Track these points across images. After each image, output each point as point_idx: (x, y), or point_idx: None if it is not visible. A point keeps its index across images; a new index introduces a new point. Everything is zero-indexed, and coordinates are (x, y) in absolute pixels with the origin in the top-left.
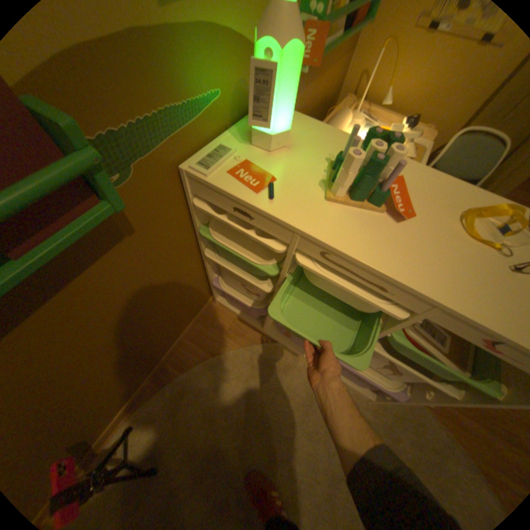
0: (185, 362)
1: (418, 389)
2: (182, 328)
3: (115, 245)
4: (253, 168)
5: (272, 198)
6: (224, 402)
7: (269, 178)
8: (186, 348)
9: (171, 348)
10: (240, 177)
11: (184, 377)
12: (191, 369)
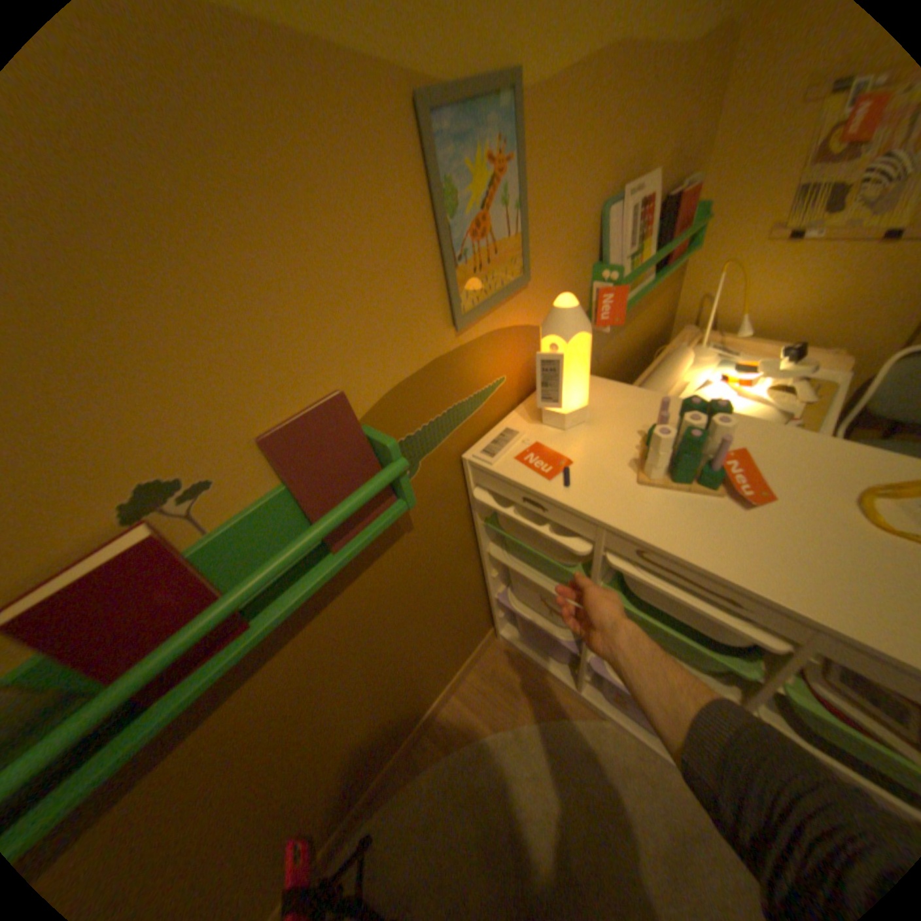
0: (451, 737)
1: None
2: (449, 676)
3: (394, 542)
4: (544, 451)
5: (567, 485)
6: (515, 822)
7: (564, 461)
8: (453, 712)
9: (432, 709)
10: (528, 463)
11: (449, 763)
12: (461, 750)
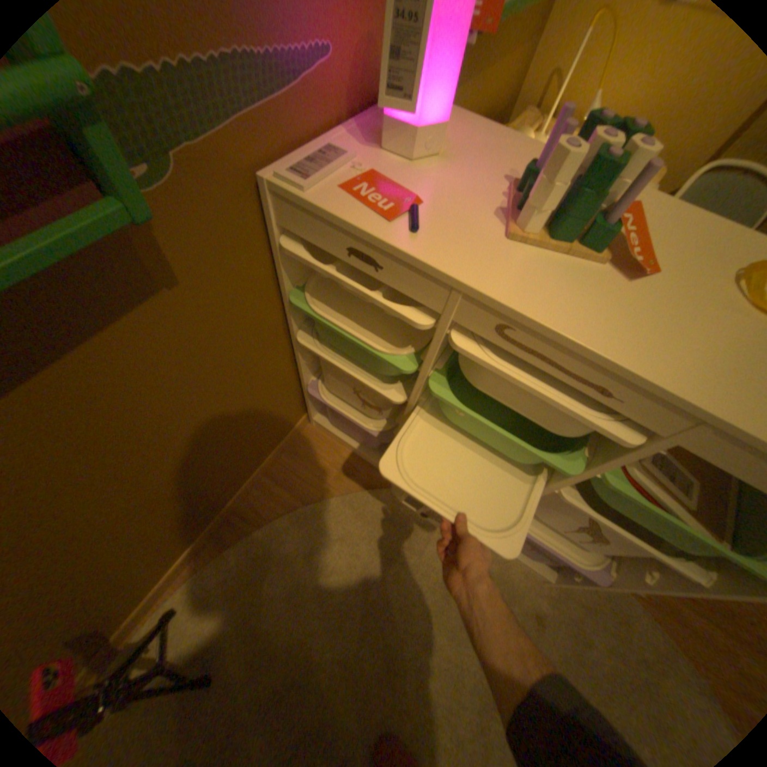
0: (262, 512)
1: (629, 567)
2: (259, 460)
3: (143, 301)
4: (383, 183)
5: (415, 230)
6: (321, 576)
7: (411, 199)
8: (264, 491)
9: (241, 490)
10: (361, 196)
11: (259, 536)
12: (272, 523)
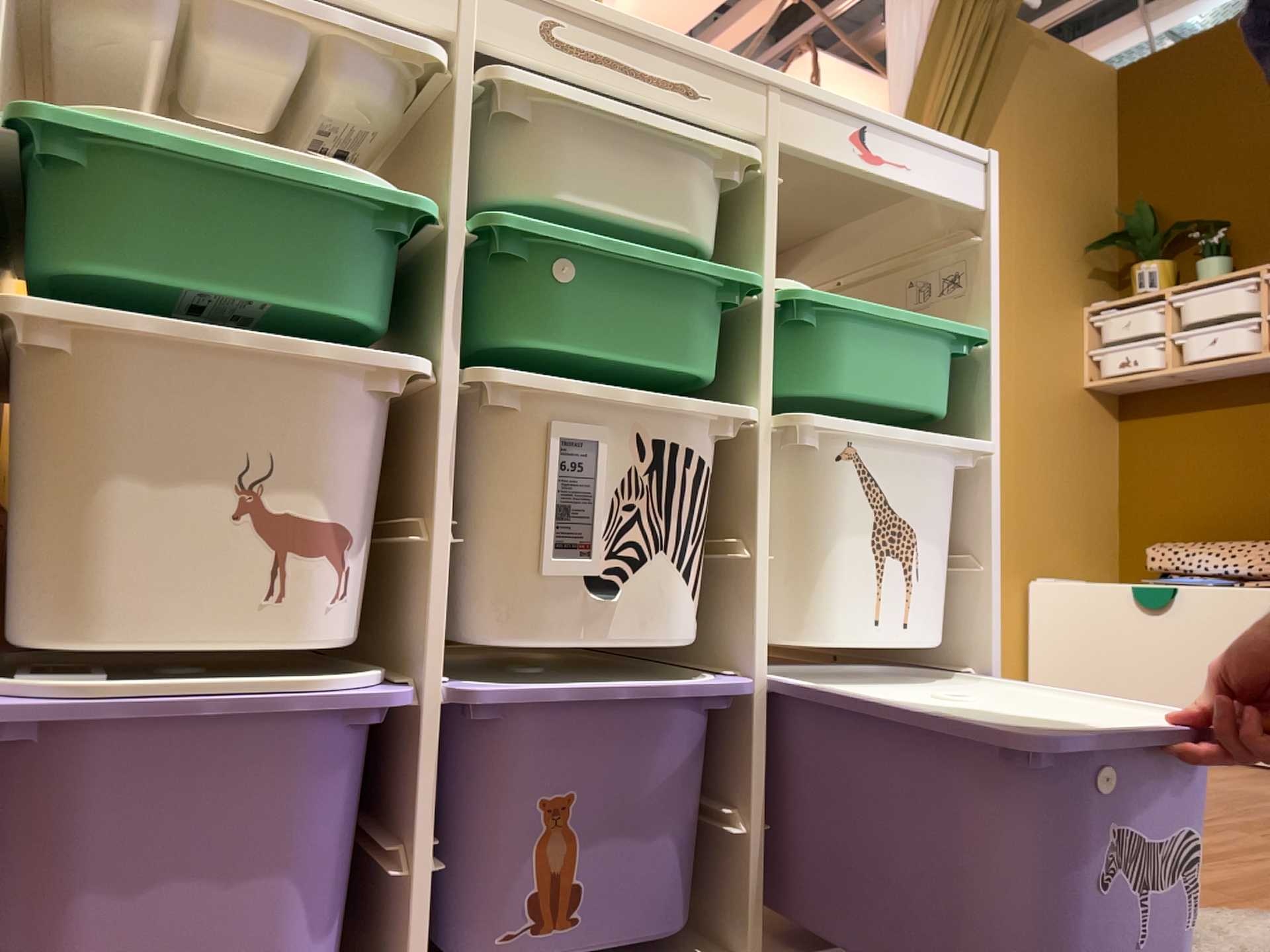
0: None
1: (944, 650)
2: None
3: None
4: None
5: None
6: None
7: None
8: None
9: None
10: None
11: None
12: None
